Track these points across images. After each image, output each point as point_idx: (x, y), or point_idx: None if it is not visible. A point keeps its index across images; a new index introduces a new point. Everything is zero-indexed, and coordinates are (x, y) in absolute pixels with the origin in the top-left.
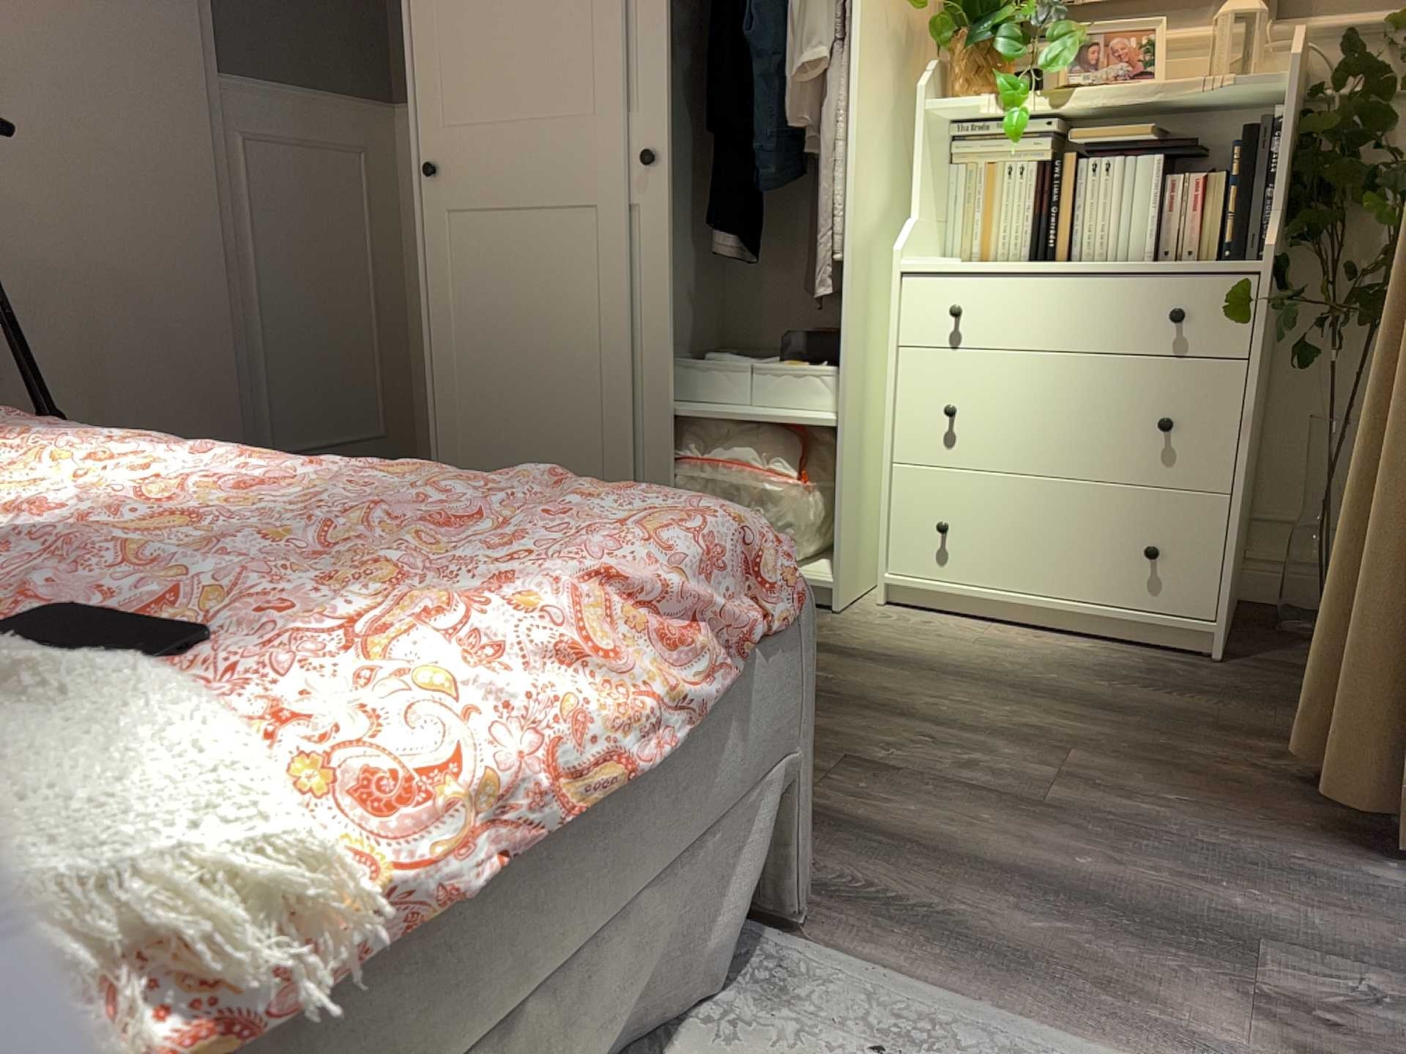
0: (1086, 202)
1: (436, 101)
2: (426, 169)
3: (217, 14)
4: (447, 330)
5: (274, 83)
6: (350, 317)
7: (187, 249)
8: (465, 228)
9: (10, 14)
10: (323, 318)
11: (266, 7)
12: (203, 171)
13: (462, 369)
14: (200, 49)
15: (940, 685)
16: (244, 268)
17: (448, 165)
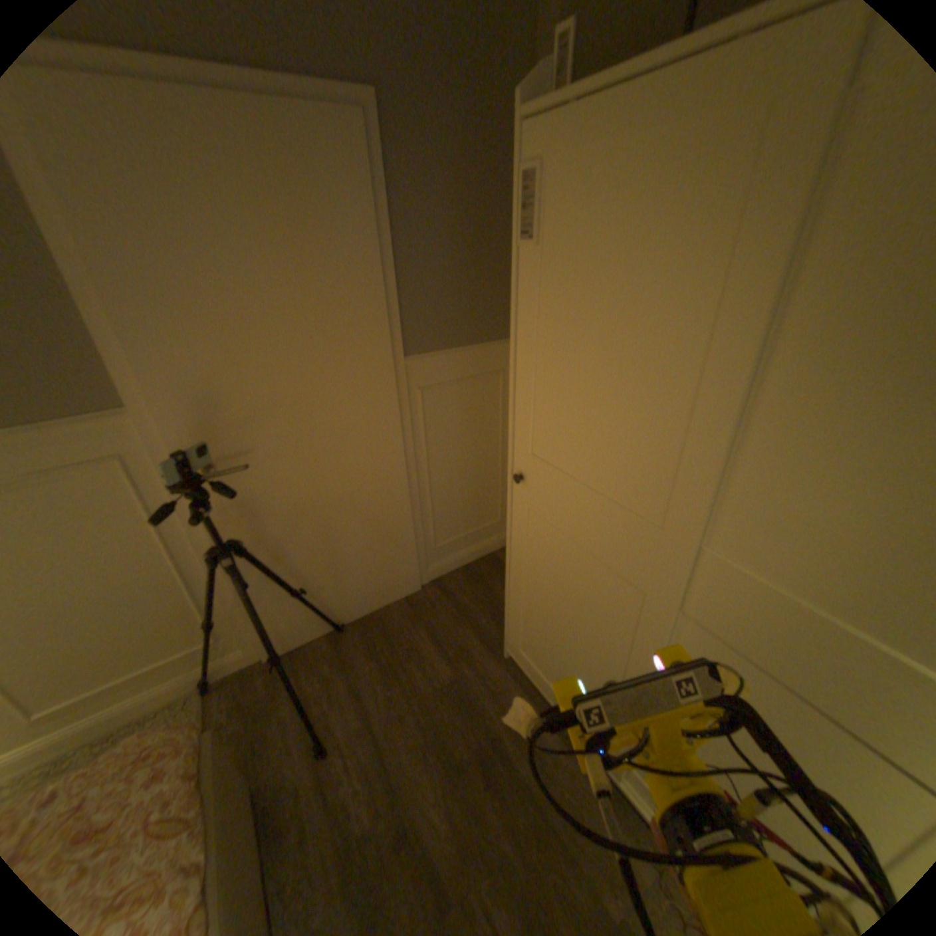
0: None
1: (527, 432)
2: (515, 475)
3: (400, 318)
4: (520, 568)
5: (440, 349)
6: (482, 468)
7: (380, 469)
8: (538, 523)
9: (256, 370)
10: (466, 474)
11: (437, 299)
12: (390, 423)
13: (527, 593)
14: (387, 349)
15: None
16: (417, 465)
17: (531, 479)
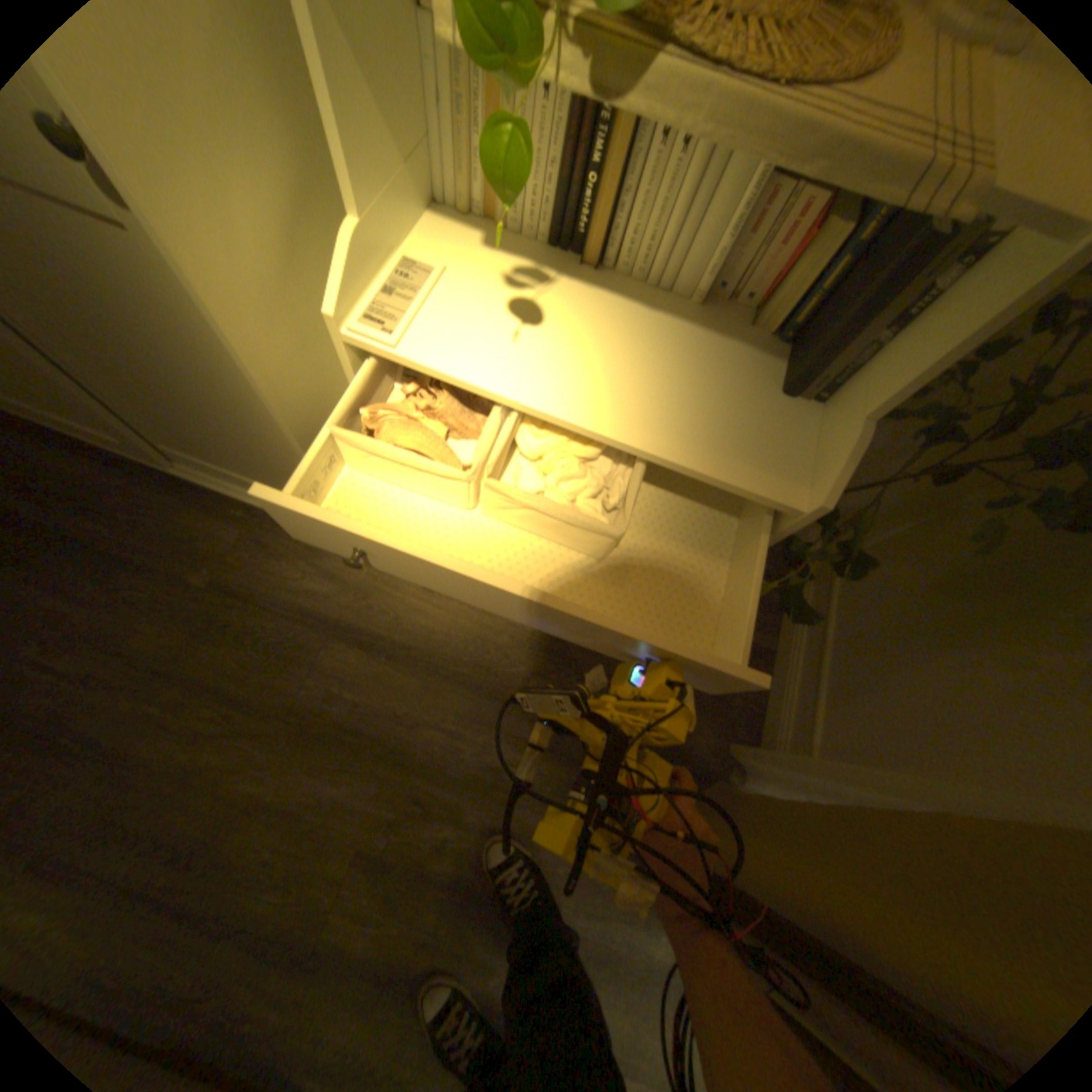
0: (642, 179)
1: None
2: None
3: None
4: None
5: None
6: None
7: None
8: None
9: None
10: None
11: None
12: None
13: None
14: None
15: (438, 695)
16: None
17: None
